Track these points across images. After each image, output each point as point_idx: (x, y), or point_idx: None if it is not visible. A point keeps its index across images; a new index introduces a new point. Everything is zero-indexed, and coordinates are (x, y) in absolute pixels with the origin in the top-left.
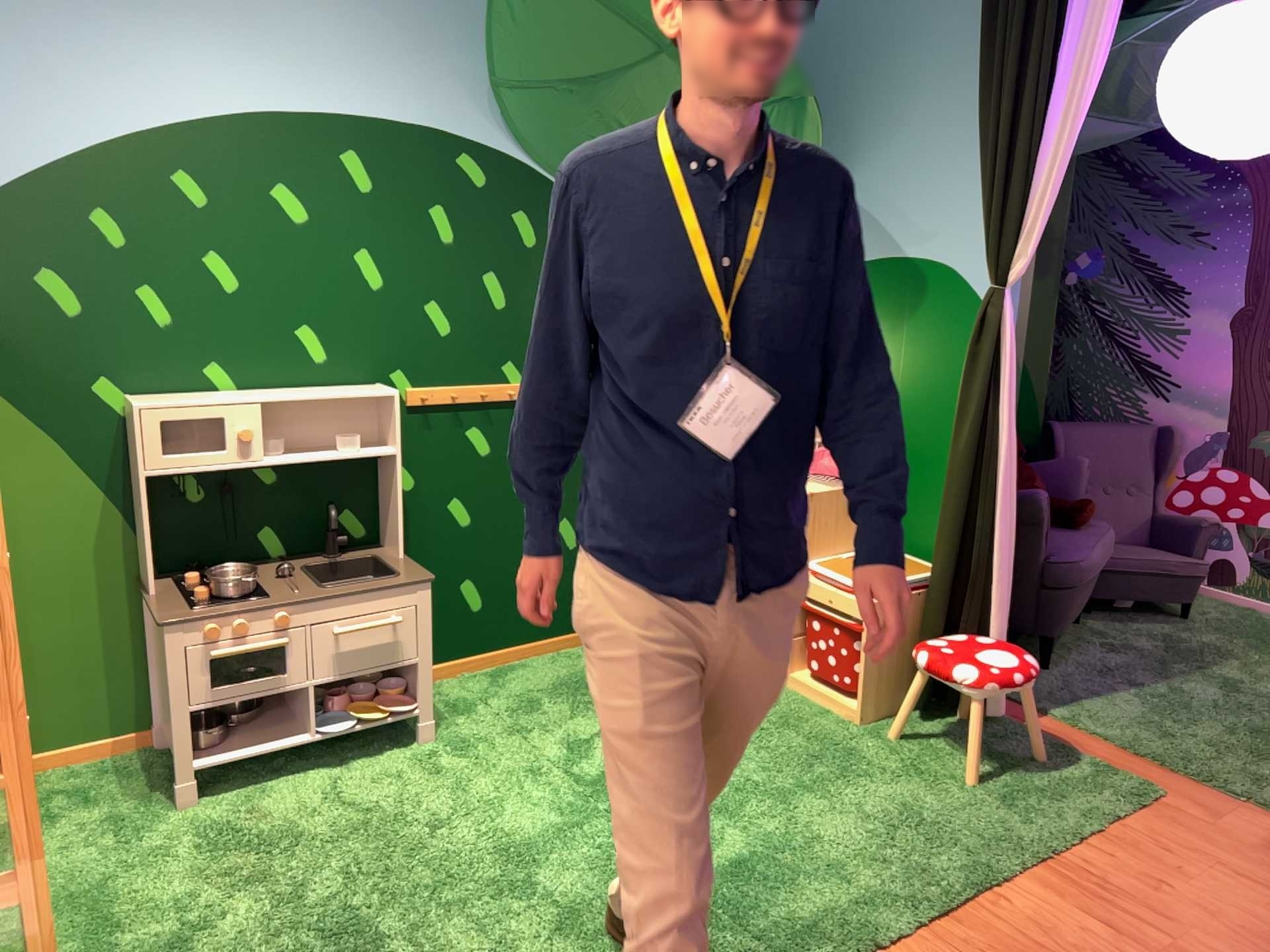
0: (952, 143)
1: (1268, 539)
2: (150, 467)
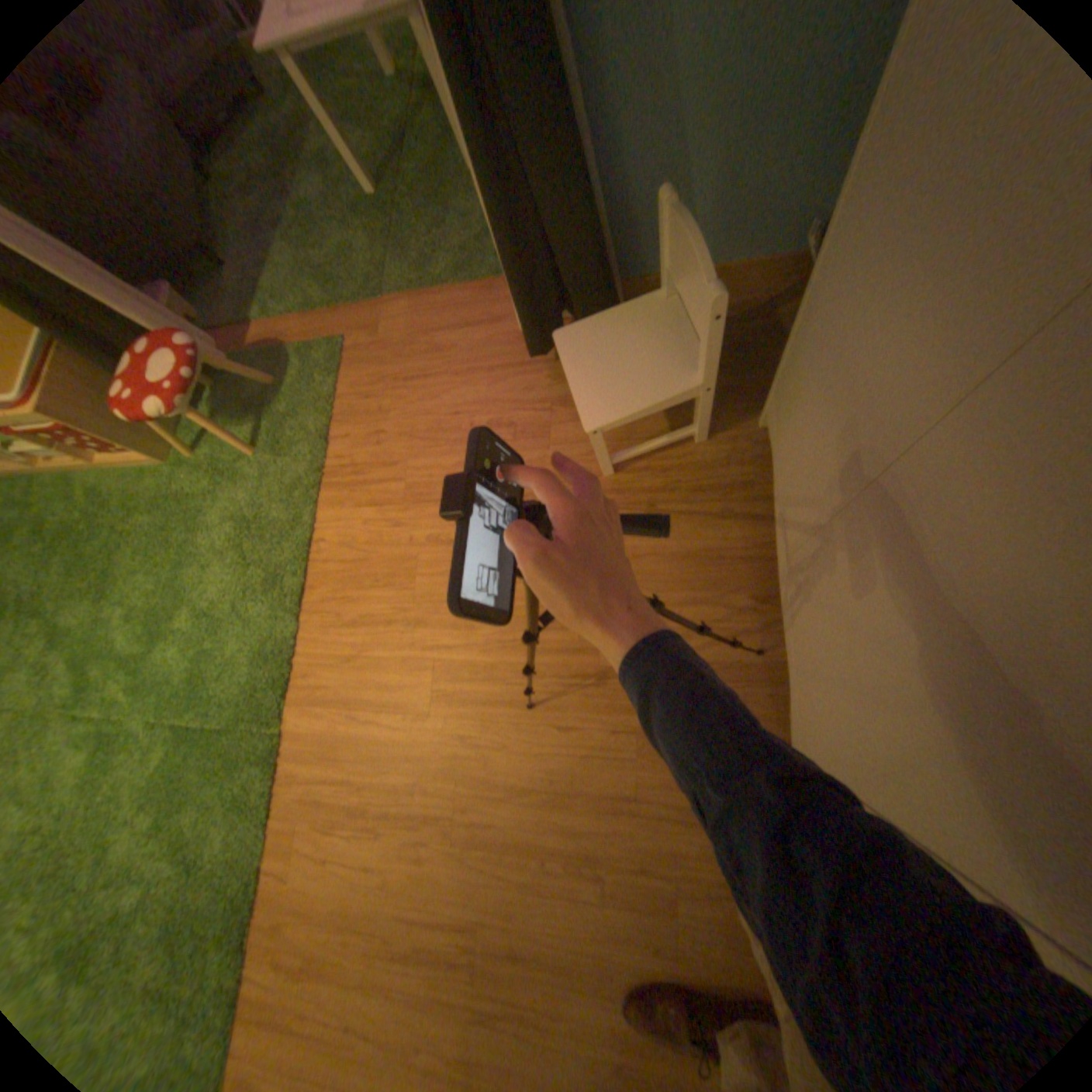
0: None
1: None
2: None
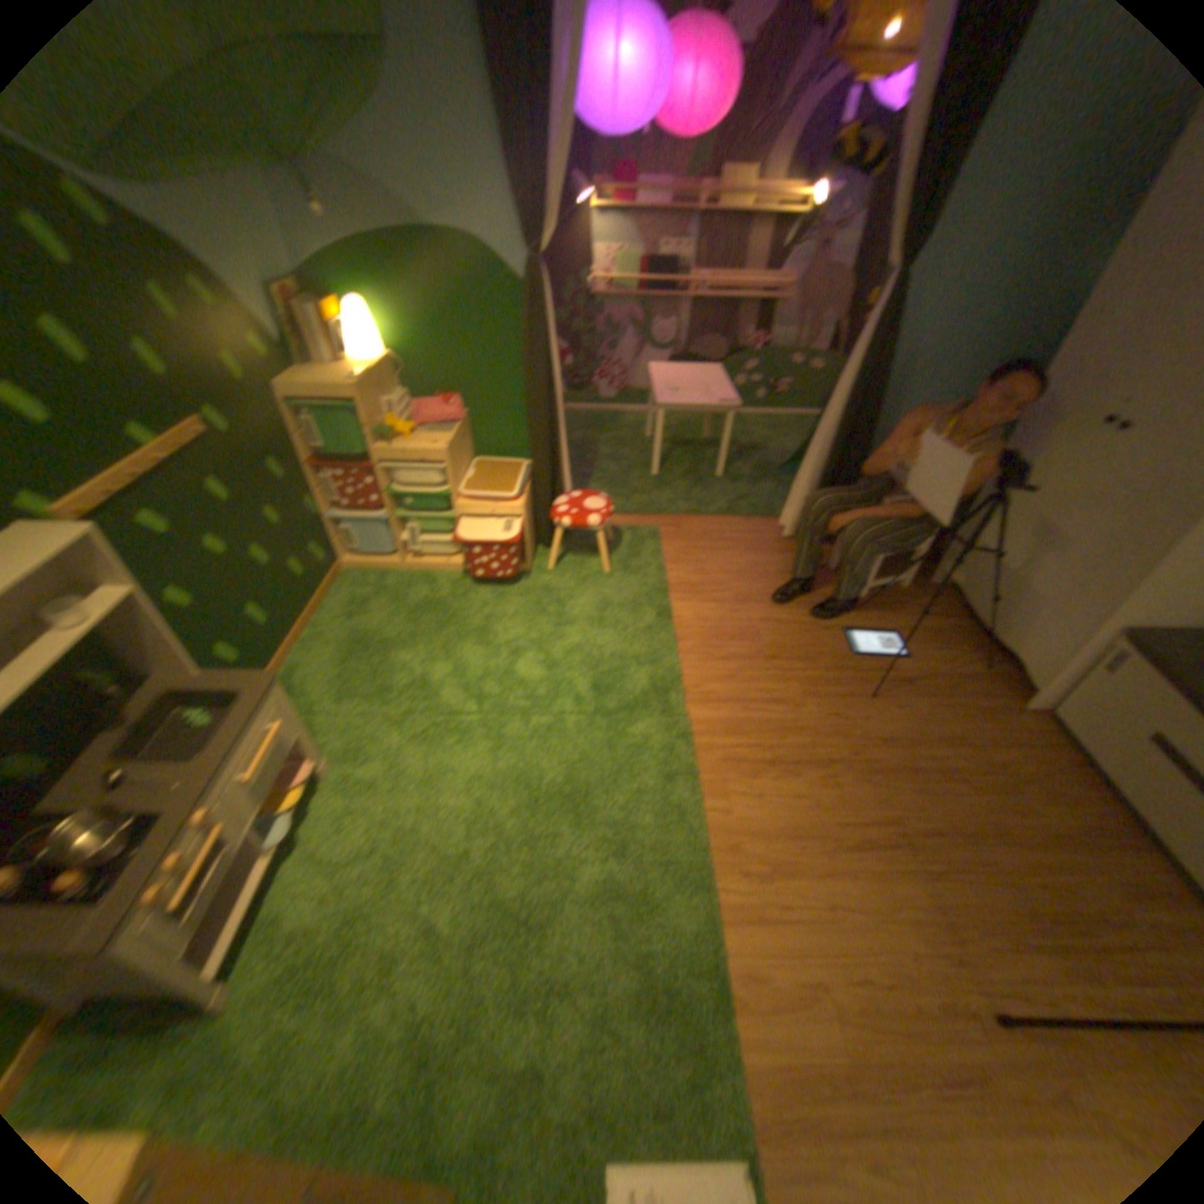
0: (448, 109)
1: (573, 372)
2: None
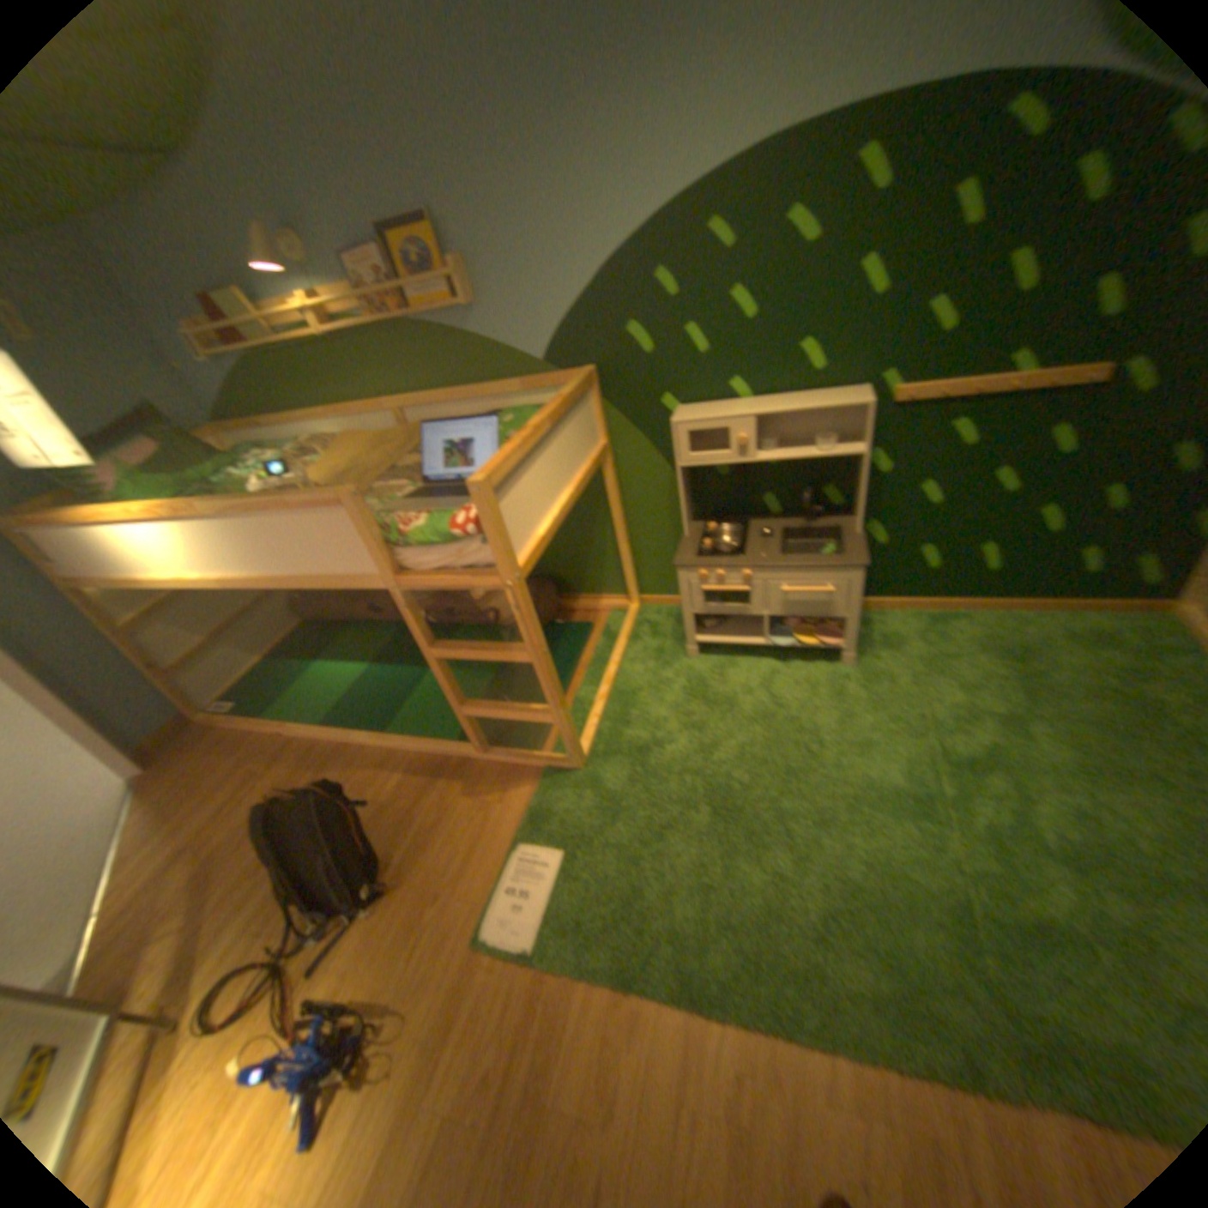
0: None
1: None
2: (680, 462)
